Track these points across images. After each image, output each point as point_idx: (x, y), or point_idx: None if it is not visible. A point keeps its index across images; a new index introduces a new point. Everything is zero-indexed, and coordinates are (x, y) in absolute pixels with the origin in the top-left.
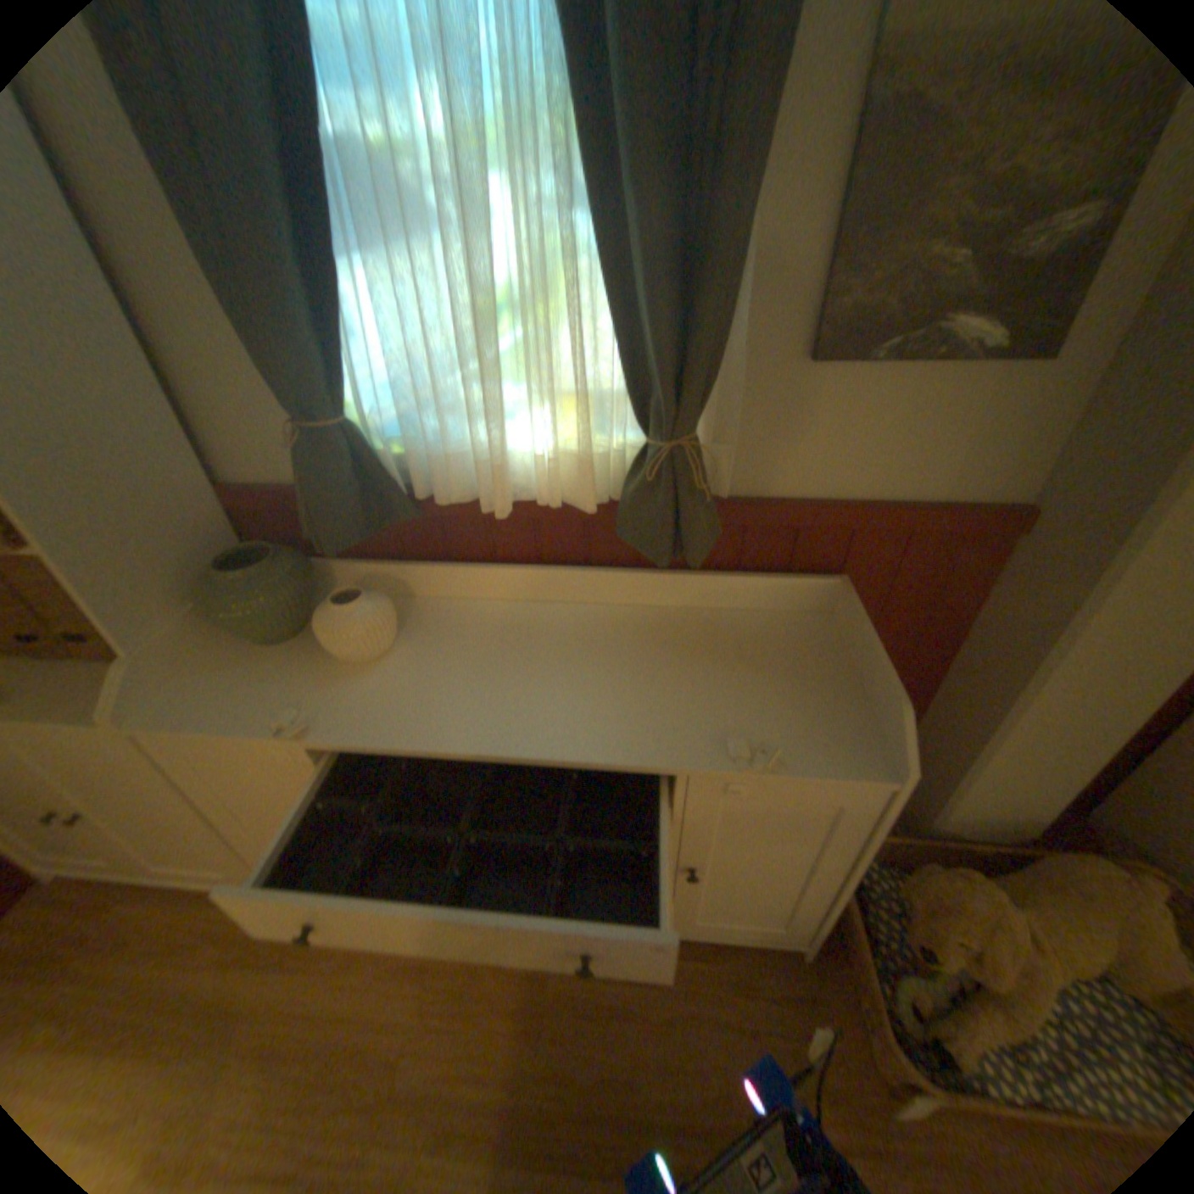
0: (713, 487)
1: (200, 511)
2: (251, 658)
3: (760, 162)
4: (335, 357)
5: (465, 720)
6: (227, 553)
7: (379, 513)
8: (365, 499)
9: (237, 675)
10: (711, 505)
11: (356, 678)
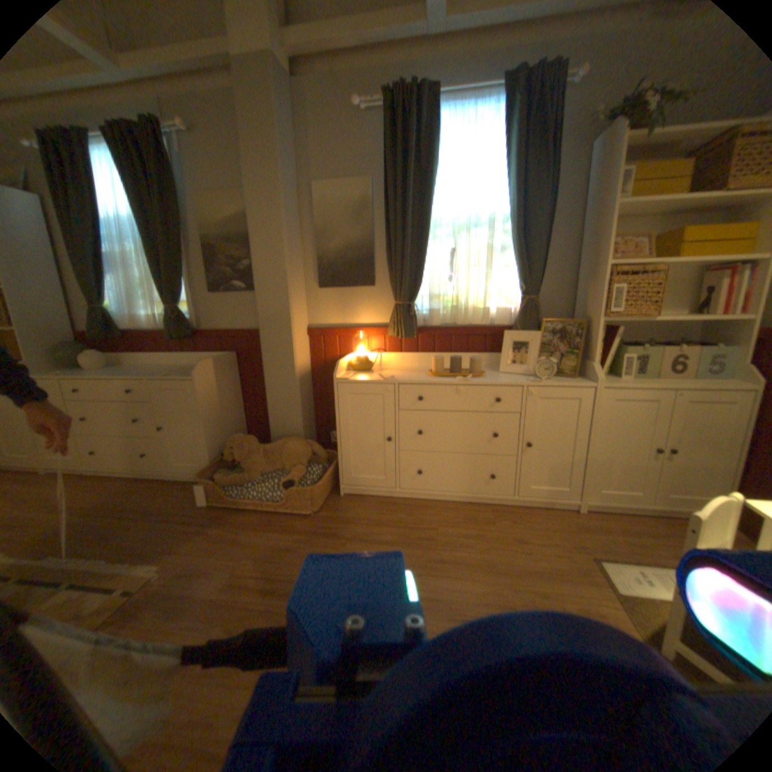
0: (195, 326)
1: (65, 336)
2: (60, 371)
3: (170, 253)
4: (102, 294)
5: (102, 375)
6: (65, 343)
7: (110, 335)
8: (103, 327)
9: (53, 372)
10: (186, 327)
11: (84, 372)
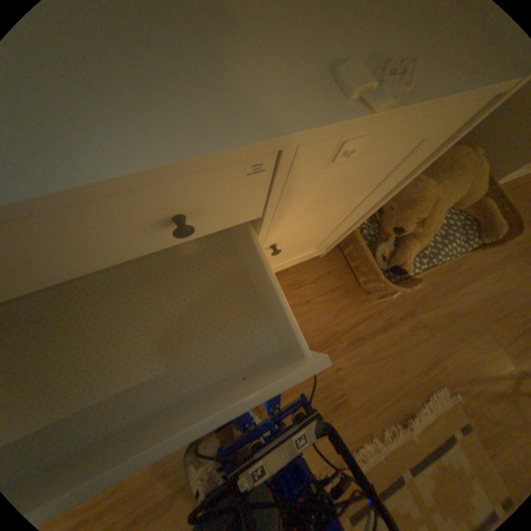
0: None
1: None
2: None
3: None
4: None
5: None
6: None
7: None
8: None
9: None
10: None
11: None
